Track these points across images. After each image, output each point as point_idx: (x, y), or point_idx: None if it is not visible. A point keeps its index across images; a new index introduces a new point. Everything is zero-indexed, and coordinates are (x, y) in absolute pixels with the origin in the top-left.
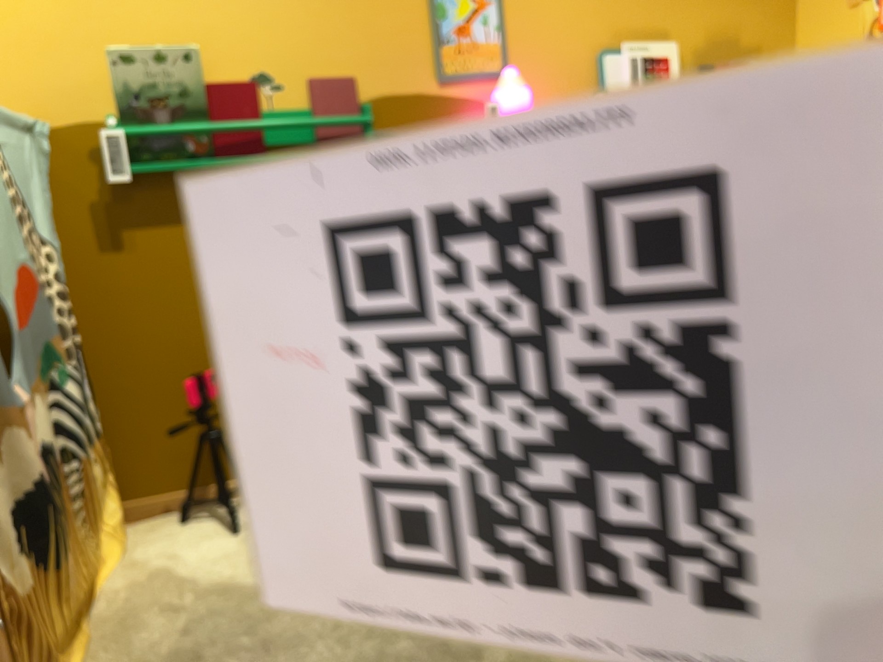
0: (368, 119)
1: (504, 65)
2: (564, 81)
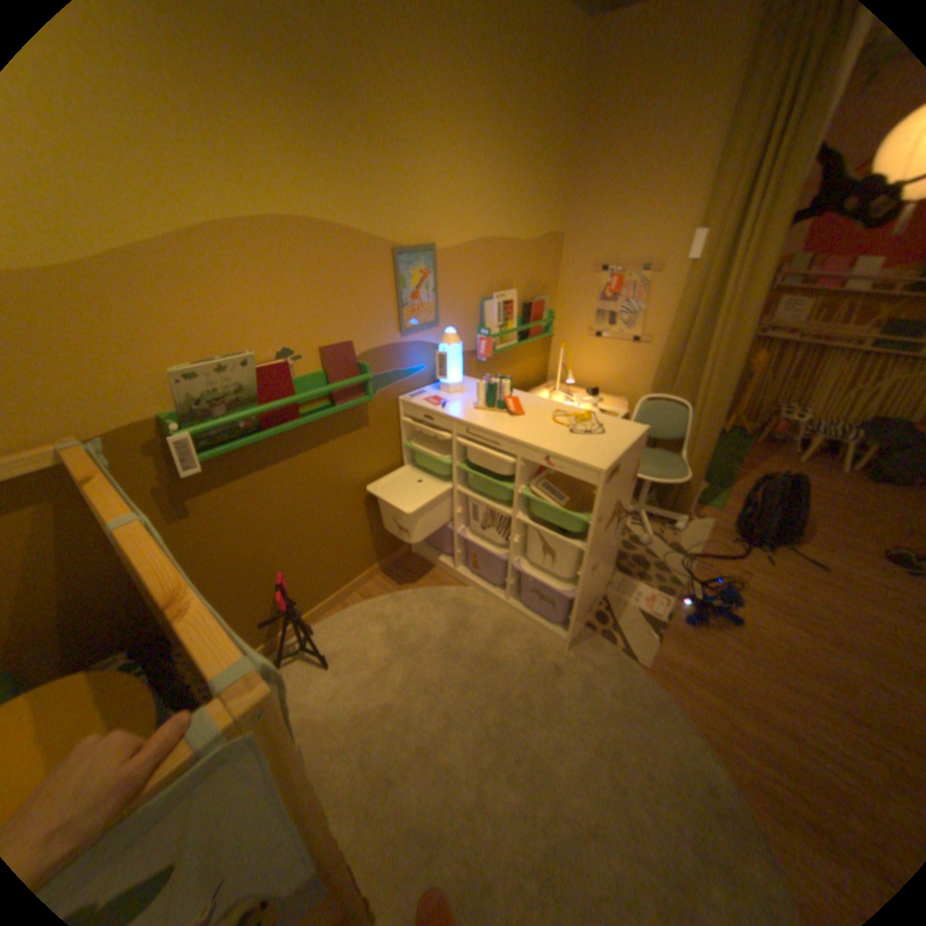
0: (370, 377)
1: (436, 317)
2: (464, 321)
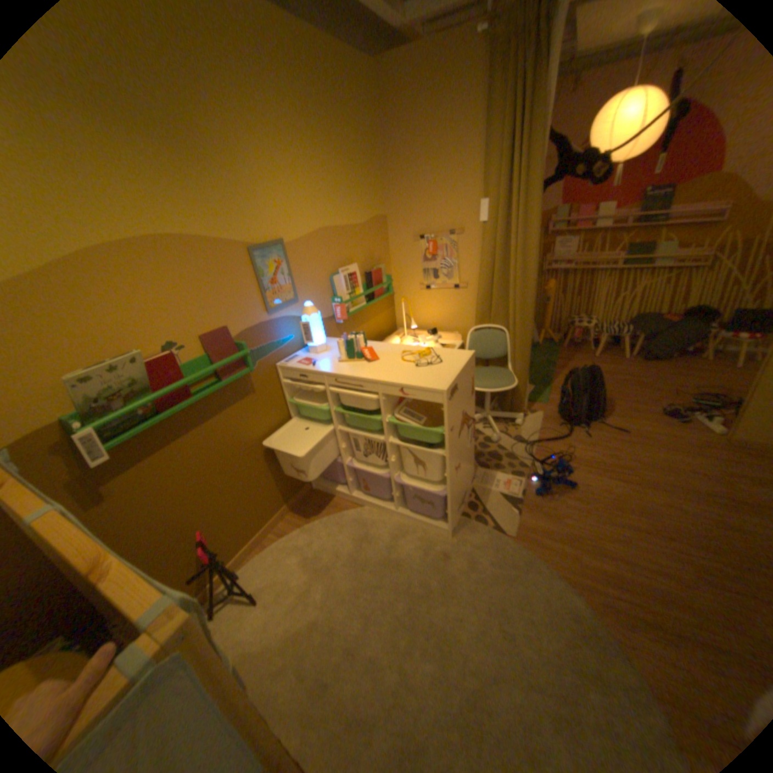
0: (248, 352)
1: (295, 295)
2: (319, 294)
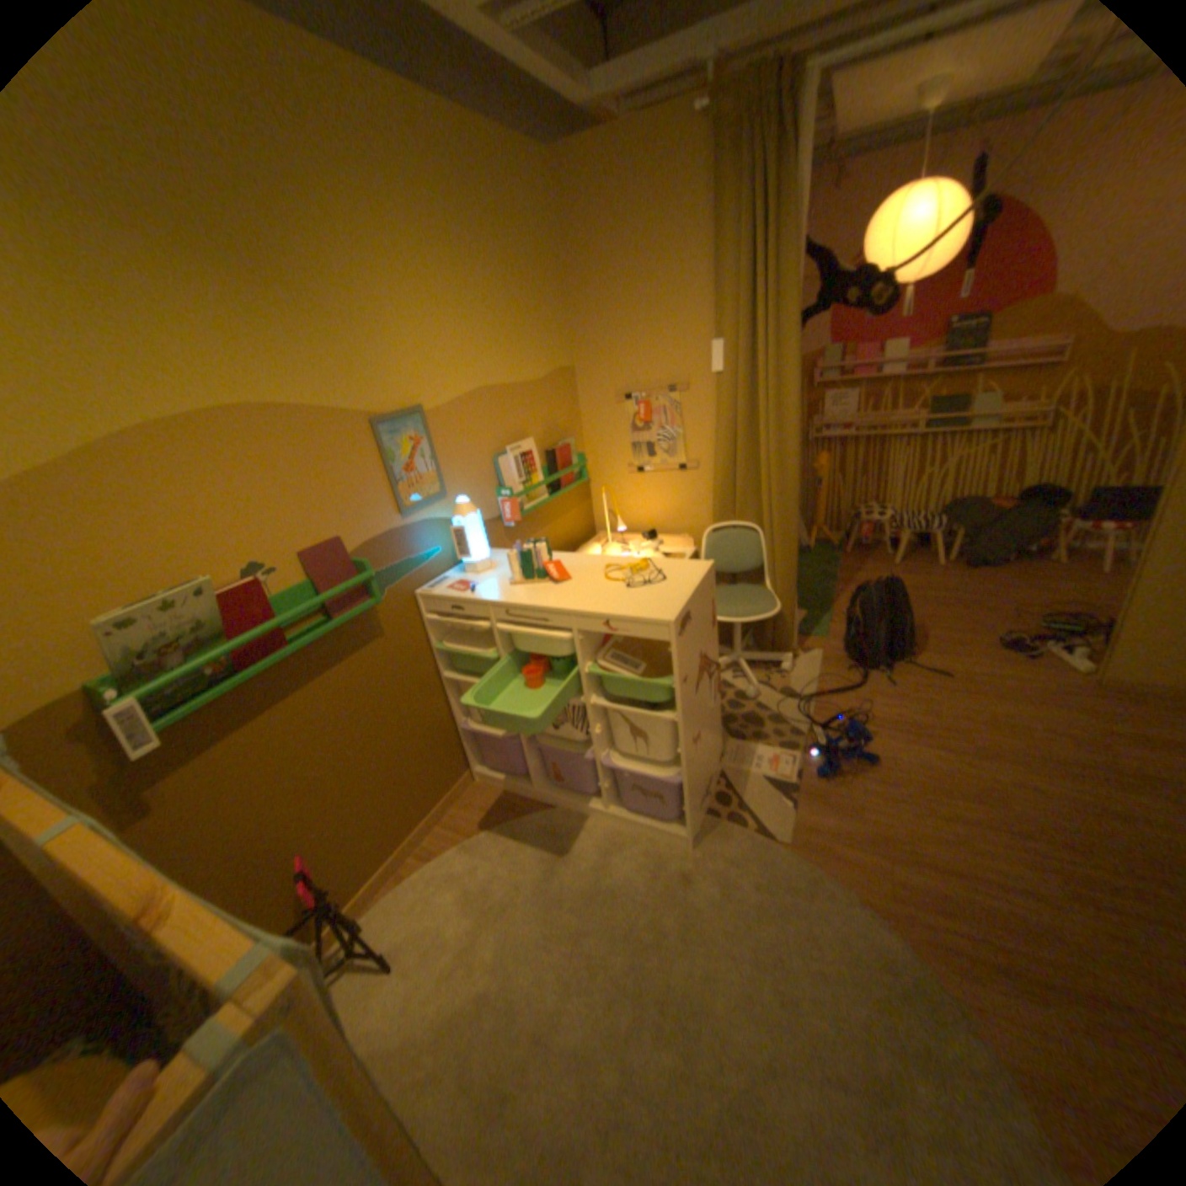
0: (372, 575)
1: (442, 487)
2: (478, 485)
